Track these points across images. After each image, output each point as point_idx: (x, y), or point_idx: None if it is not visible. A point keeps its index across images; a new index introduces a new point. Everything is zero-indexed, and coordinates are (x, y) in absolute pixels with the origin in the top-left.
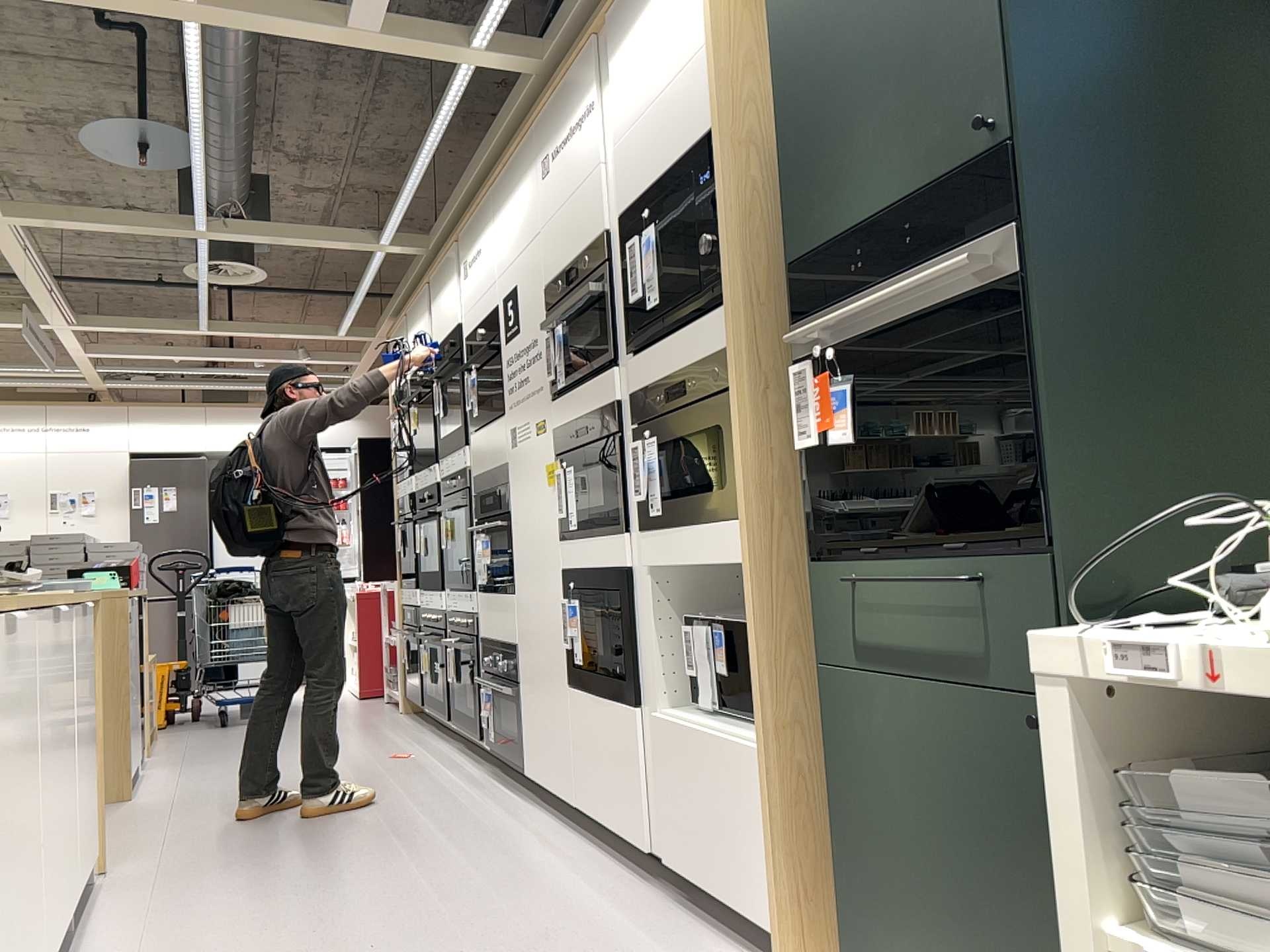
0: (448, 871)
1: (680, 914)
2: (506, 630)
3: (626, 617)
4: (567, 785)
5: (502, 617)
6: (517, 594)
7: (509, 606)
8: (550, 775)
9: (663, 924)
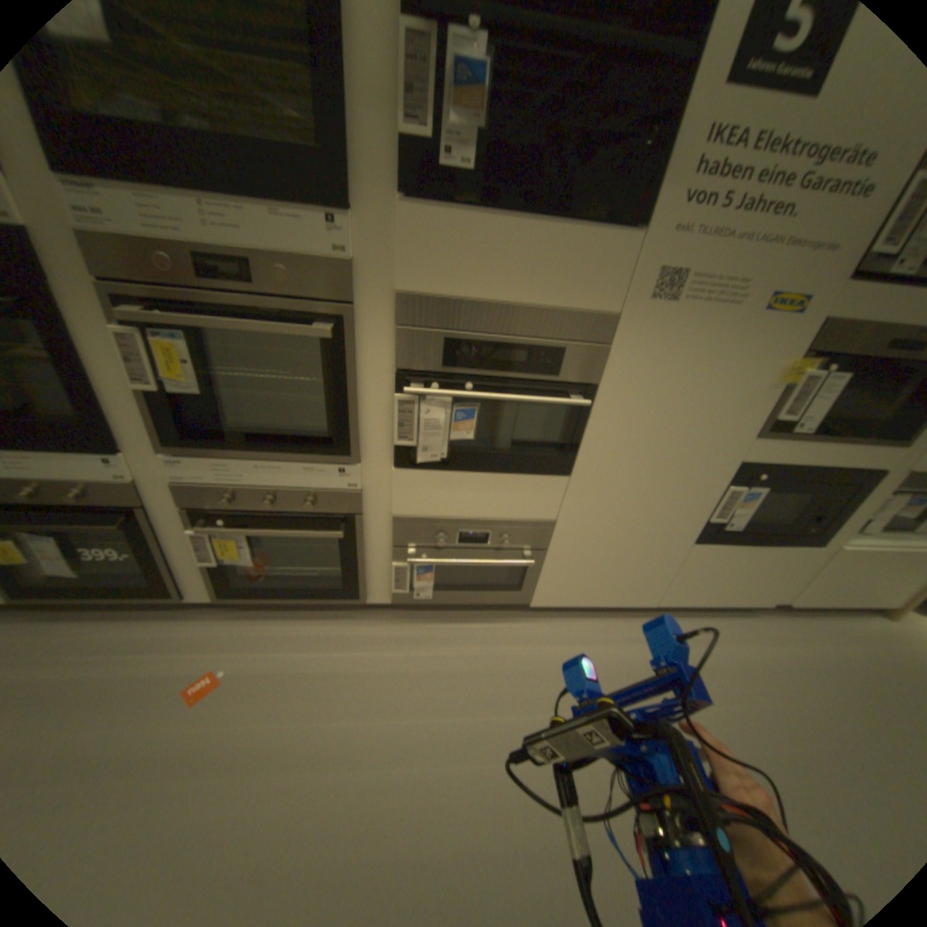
0: (720, 726)
1: (801, 622)
2: (521, 508)
3: (856, 500)
4: (643, 599)
5: (510, 496)
6: (582, 476)
7: (542, 486)
8: (603, 599)
9: (817, 633)
